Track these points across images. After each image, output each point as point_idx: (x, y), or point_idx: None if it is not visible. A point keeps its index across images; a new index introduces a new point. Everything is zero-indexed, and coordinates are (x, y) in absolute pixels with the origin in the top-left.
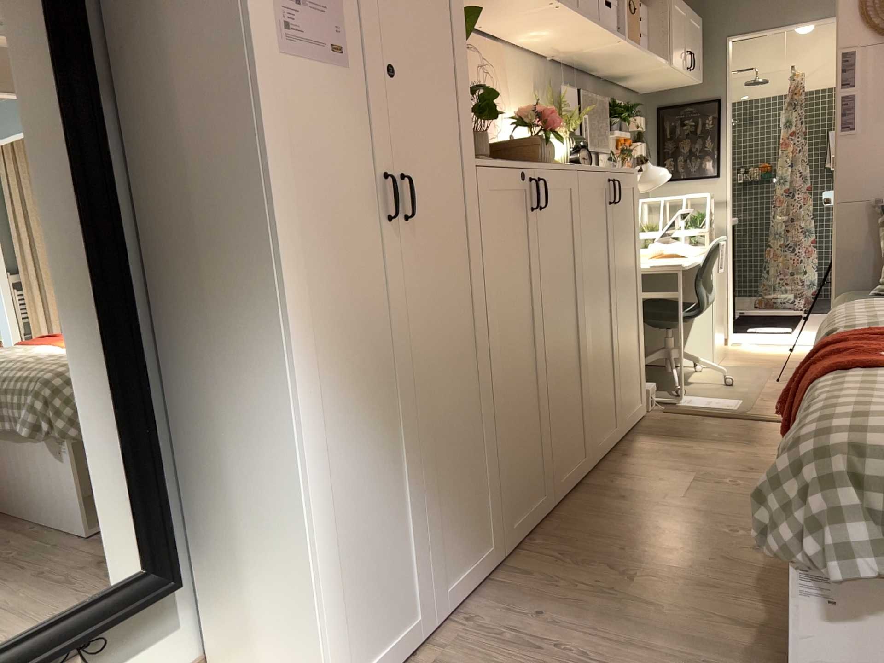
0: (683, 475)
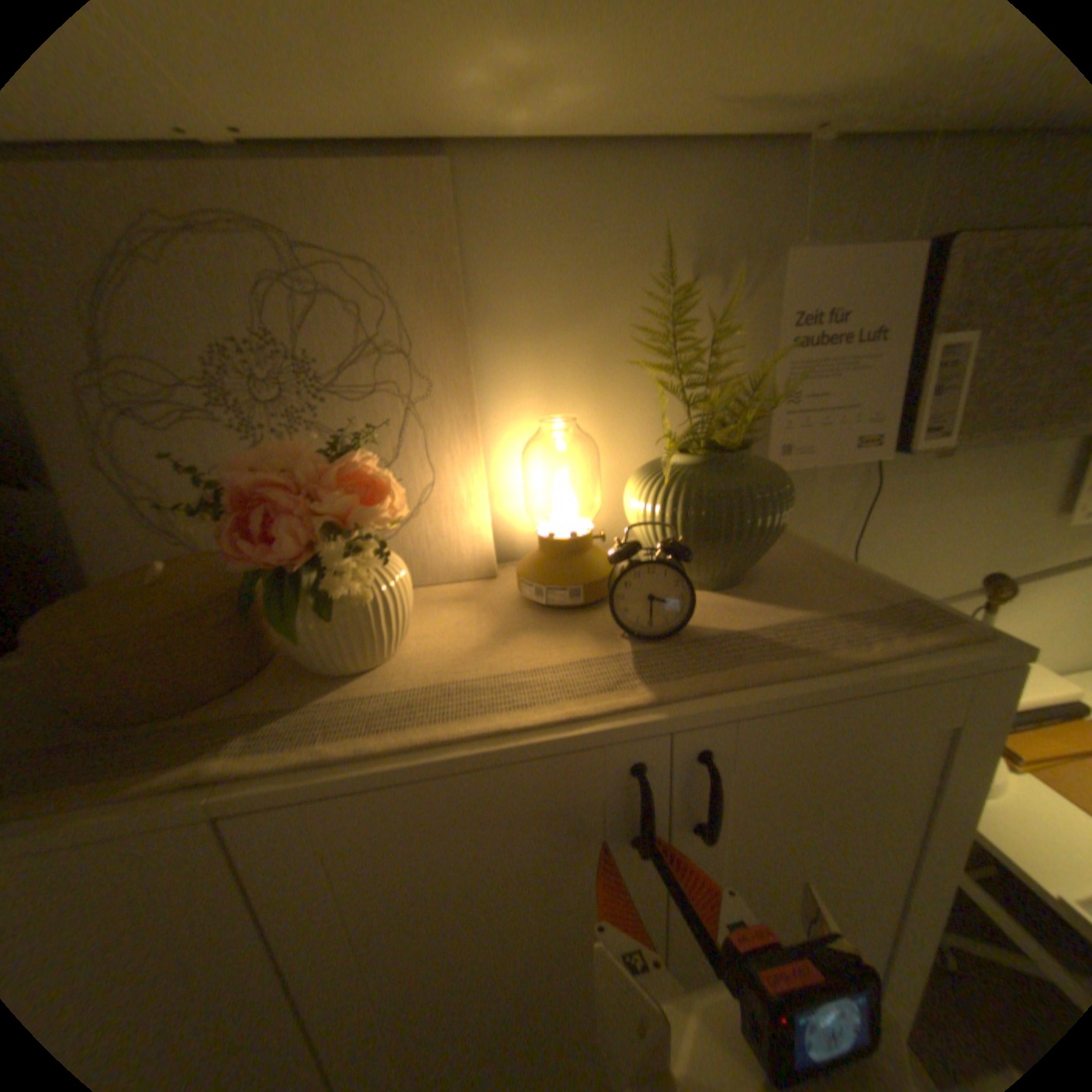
0: None
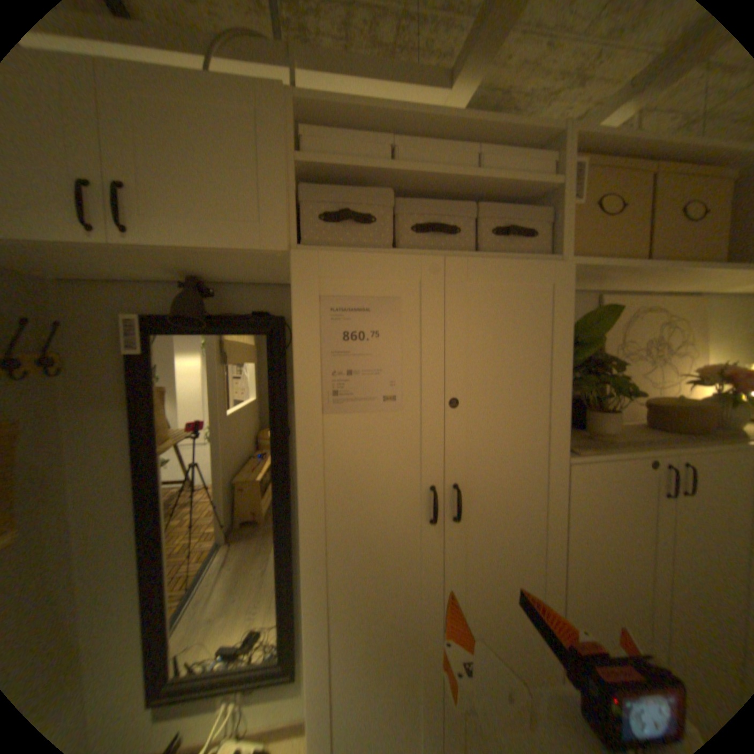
0: None
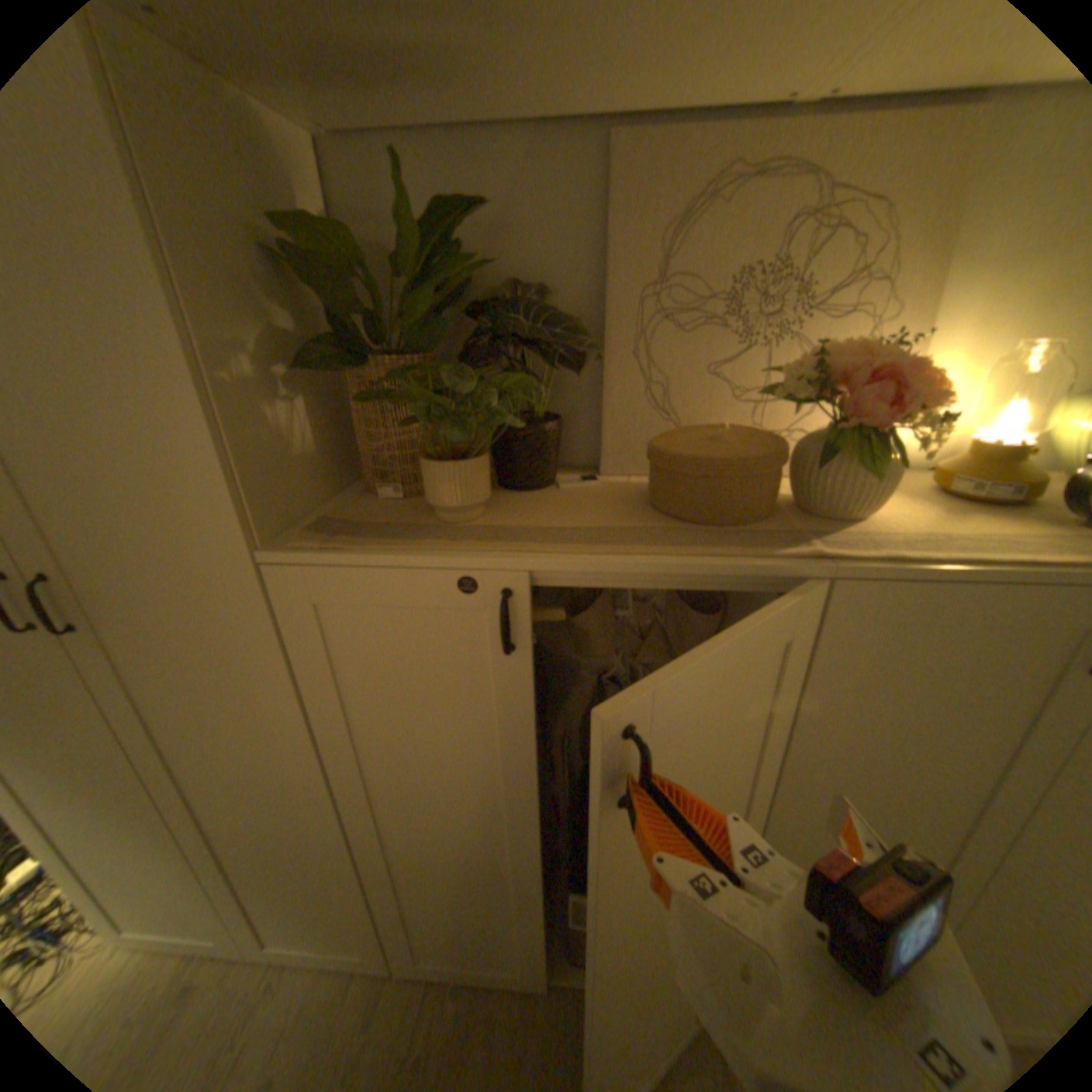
0: None
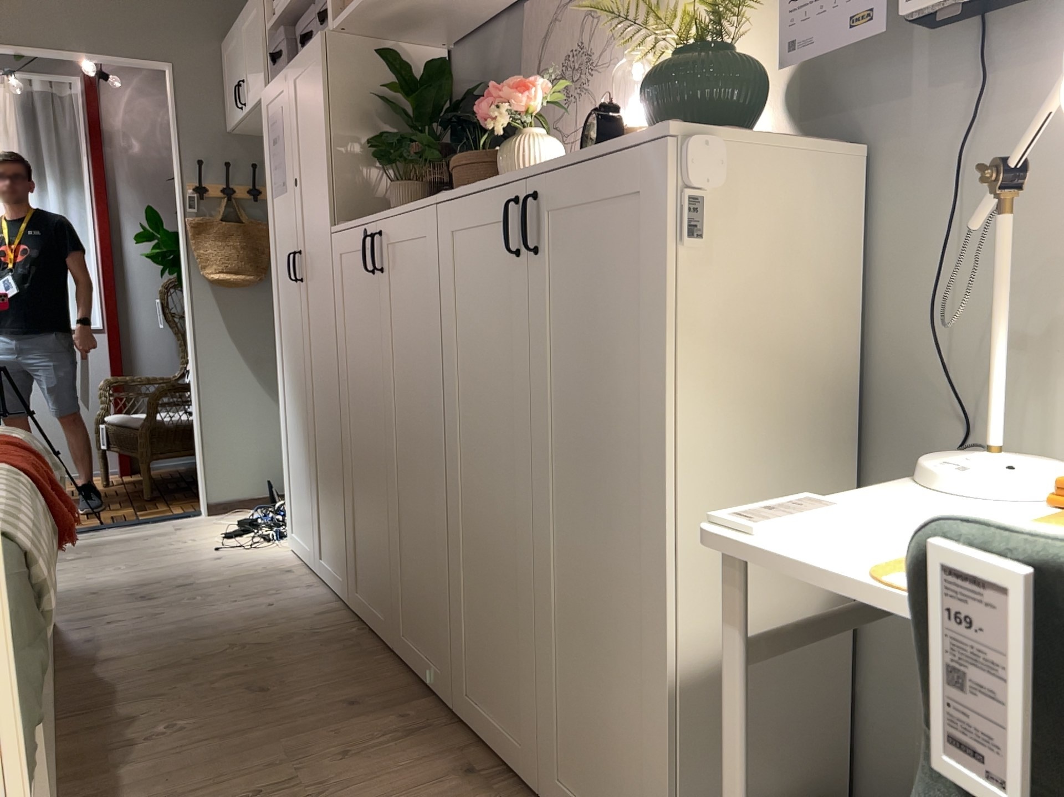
0: (318, 789)
